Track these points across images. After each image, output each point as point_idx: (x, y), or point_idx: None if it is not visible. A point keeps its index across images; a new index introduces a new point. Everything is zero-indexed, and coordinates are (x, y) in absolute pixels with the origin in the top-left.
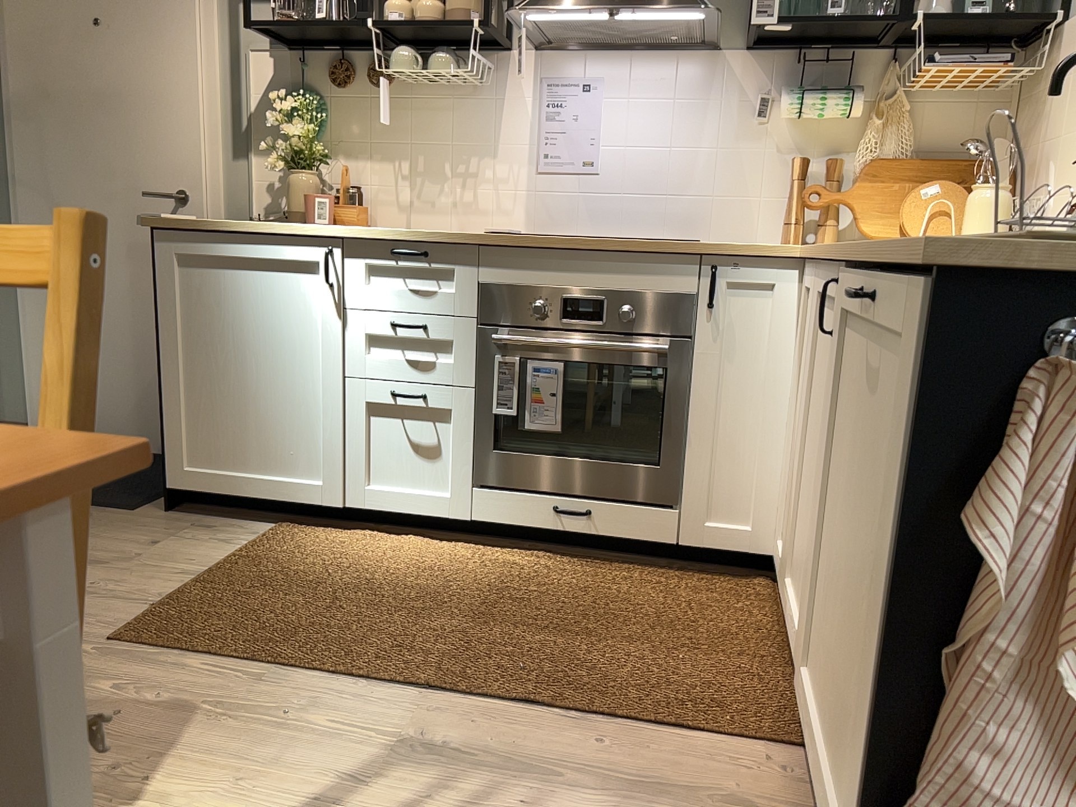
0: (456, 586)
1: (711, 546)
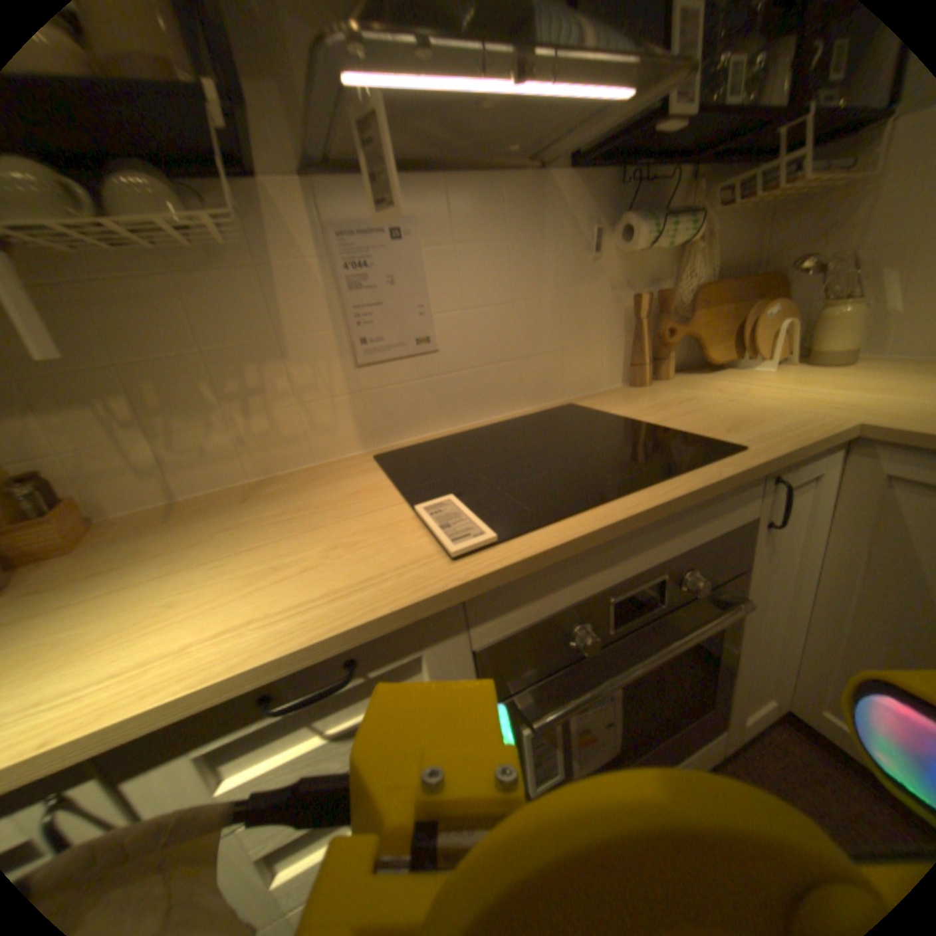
0: None
1: (744, 742)
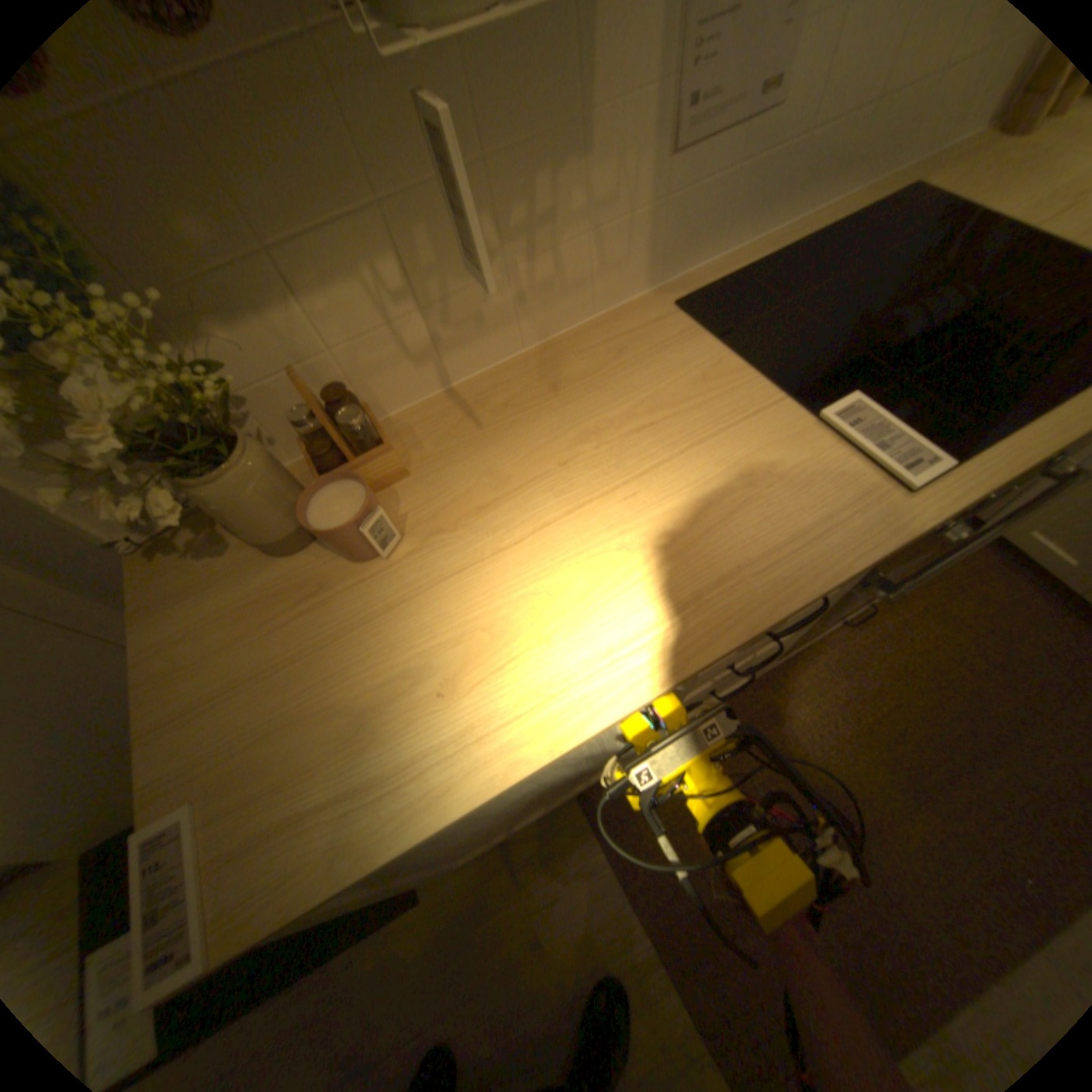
0: (833, 758)
1: None
